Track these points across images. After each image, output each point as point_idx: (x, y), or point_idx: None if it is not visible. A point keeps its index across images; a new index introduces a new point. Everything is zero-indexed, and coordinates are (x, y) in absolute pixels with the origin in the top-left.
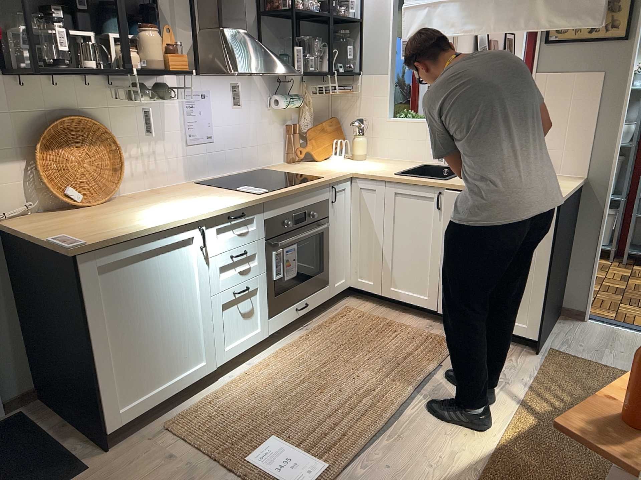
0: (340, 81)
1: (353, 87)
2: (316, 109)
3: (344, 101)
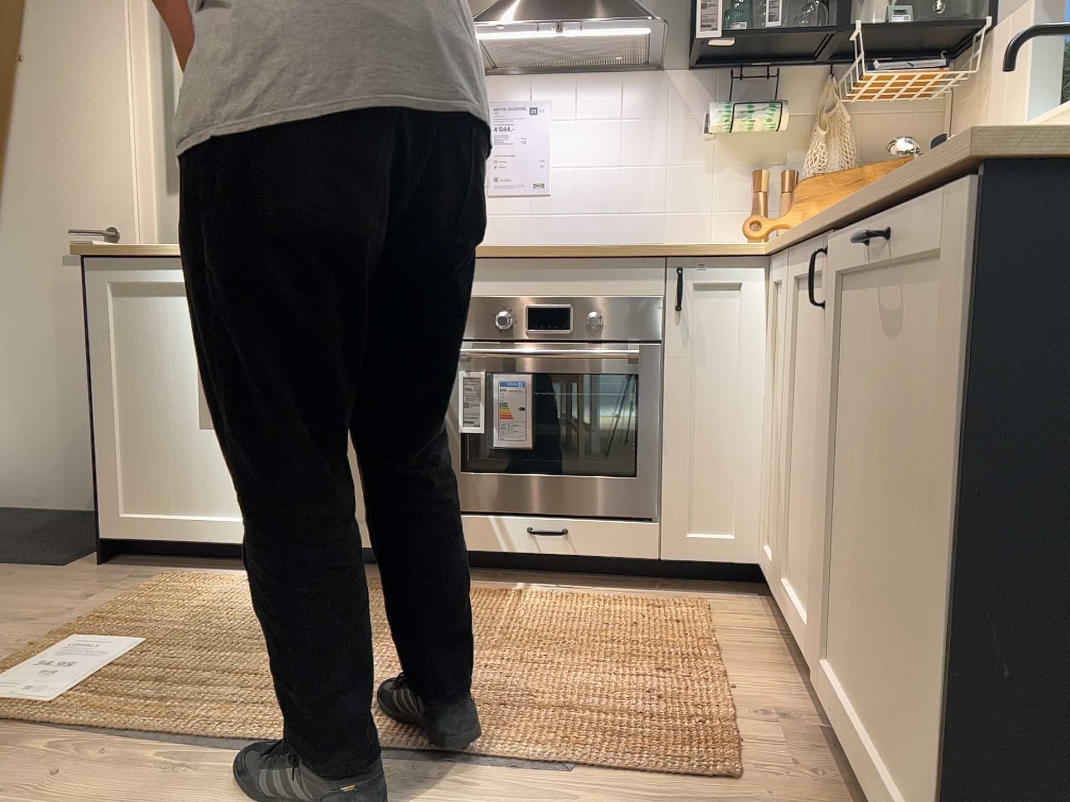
0: (961, 66)
1: (965, 67)
2: (880, 143)
3: (963, 115)
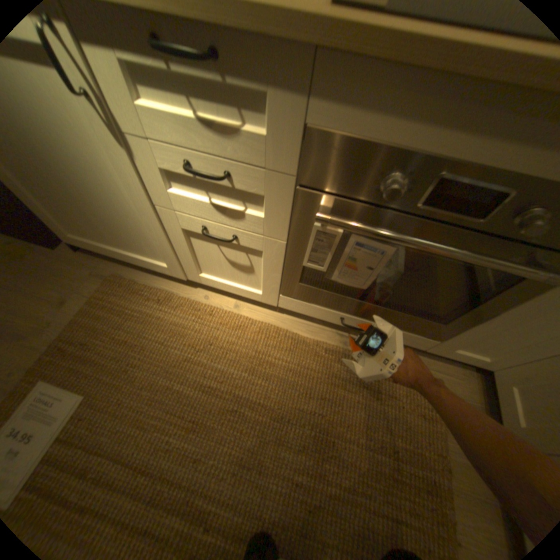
0: None
1: None
2: None
3: None
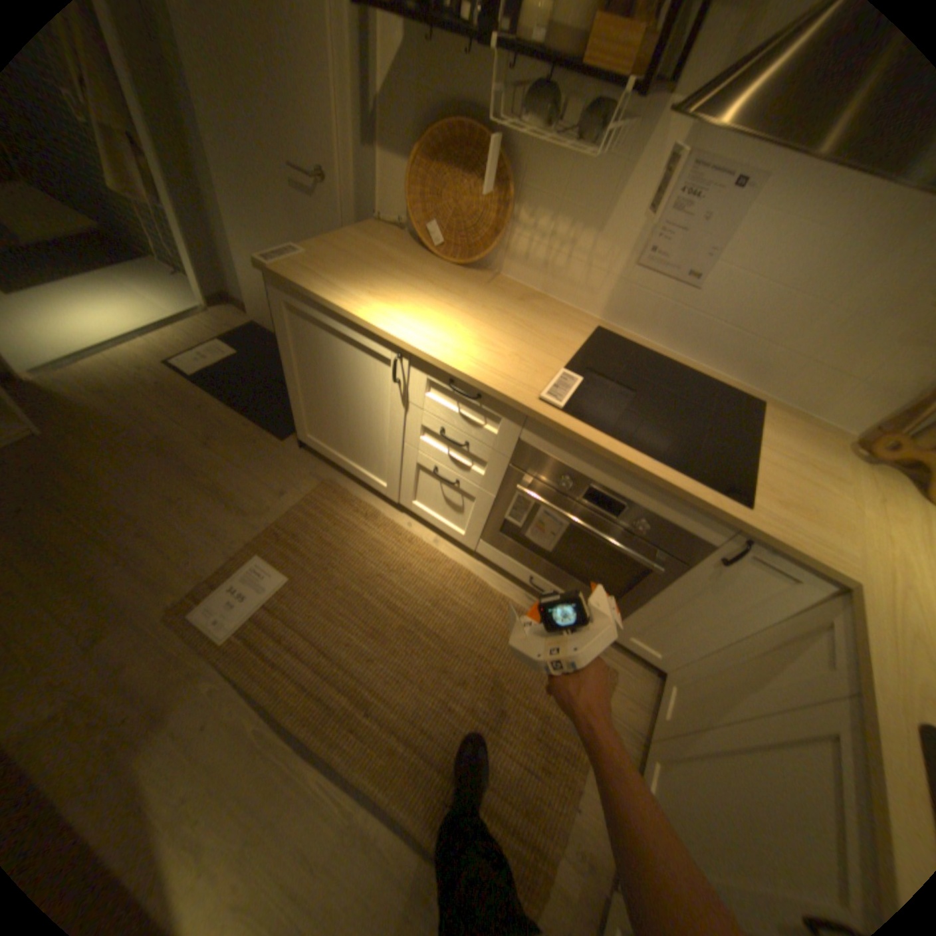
0: None
1: None
2: None
3: None
